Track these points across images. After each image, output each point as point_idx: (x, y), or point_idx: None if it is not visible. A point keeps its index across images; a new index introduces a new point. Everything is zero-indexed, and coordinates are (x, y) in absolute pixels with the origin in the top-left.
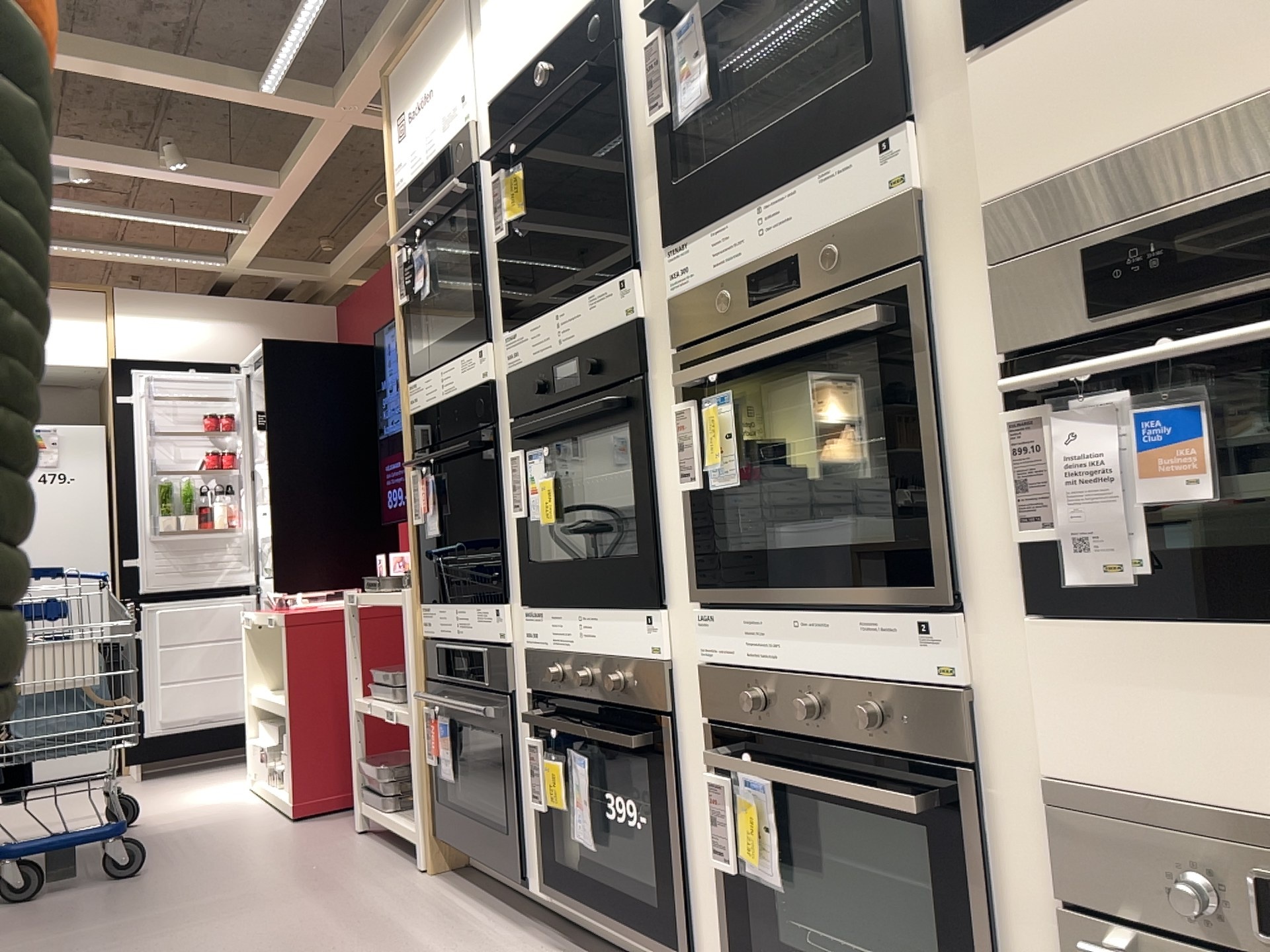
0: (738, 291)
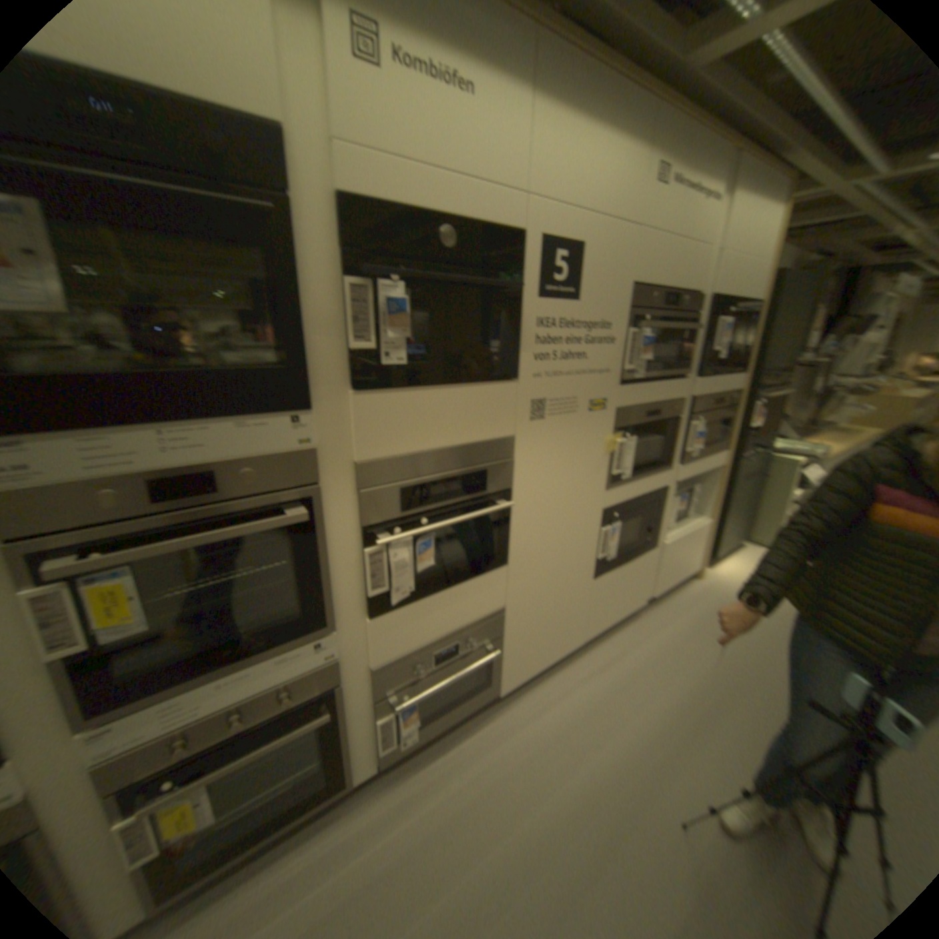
0: (129, 492)
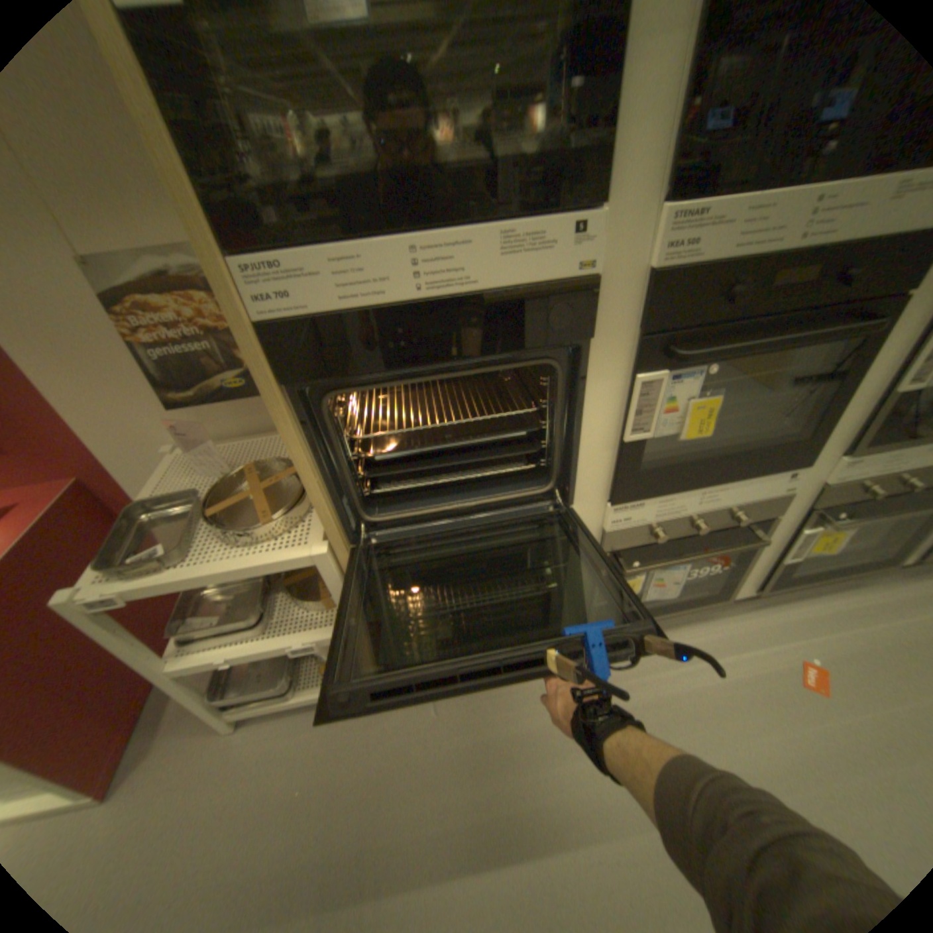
0: None
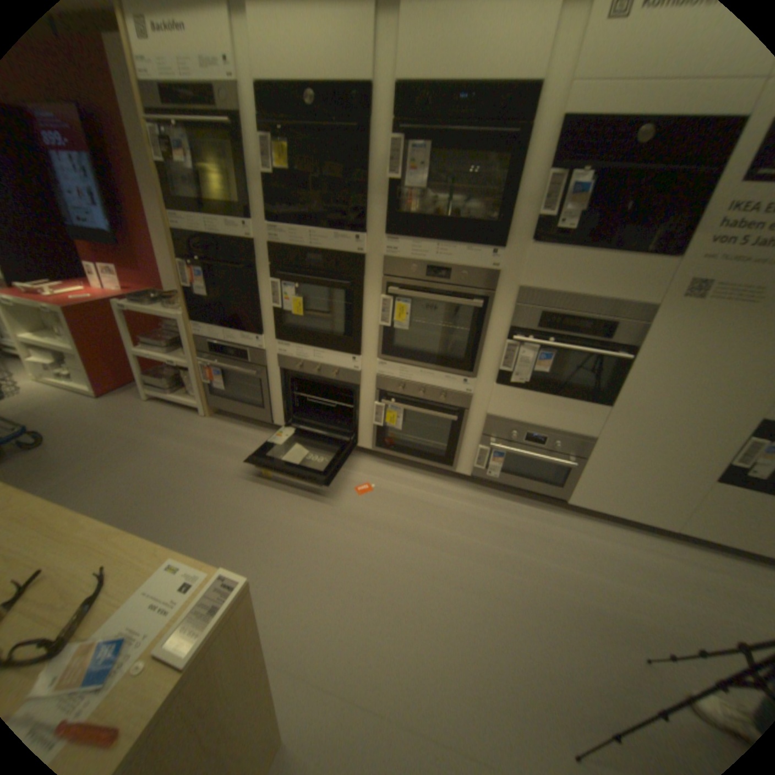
0: (420, 271)
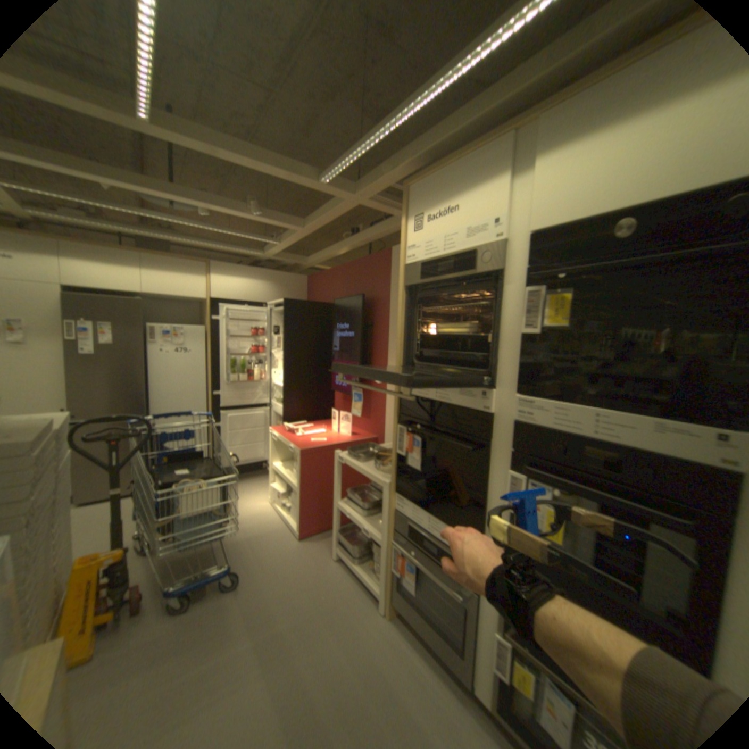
0: None
